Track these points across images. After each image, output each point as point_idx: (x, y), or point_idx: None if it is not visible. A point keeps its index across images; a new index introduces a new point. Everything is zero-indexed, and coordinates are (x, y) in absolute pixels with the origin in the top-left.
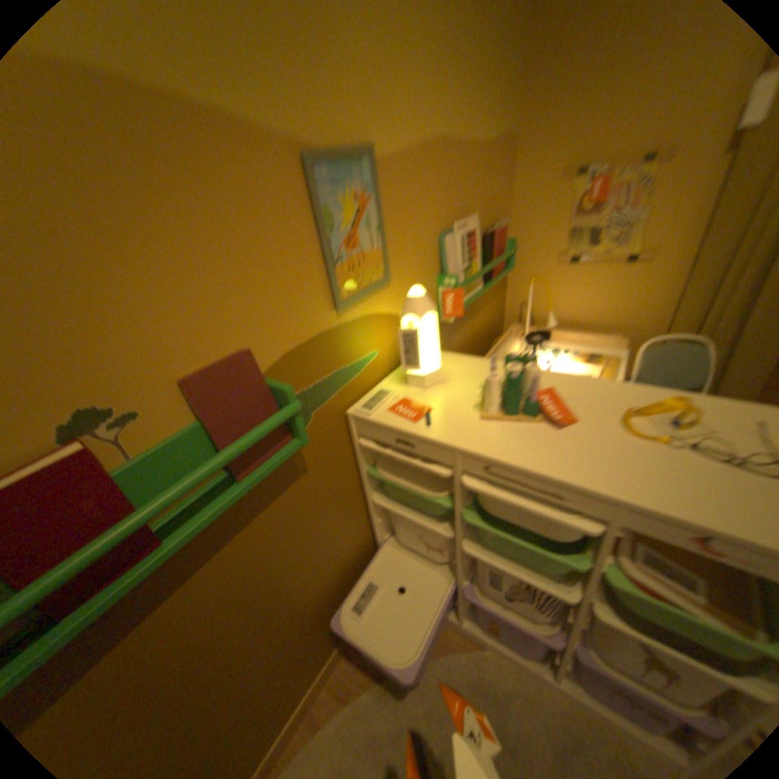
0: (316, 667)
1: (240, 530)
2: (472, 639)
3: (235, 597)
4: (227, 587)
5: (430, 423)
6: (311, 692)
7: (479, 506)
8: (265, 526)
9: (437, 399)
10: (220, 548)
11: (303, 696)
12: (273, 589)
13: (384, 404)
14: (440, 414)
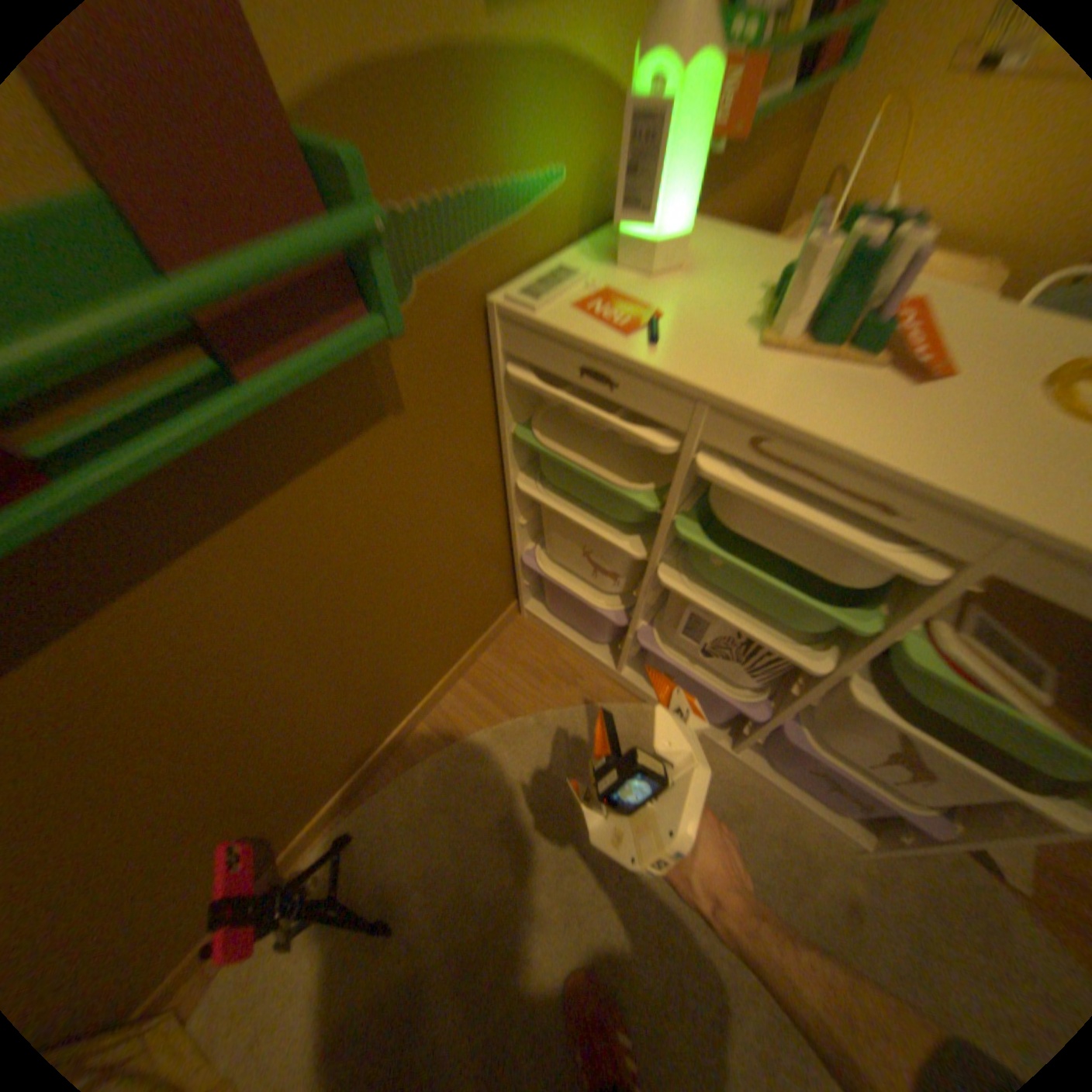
0: (413, 700)
1: (269, 495)
2: (628, 690)
3: (273, 605)
4: (256, 587)
5: (655, 342)
6: (405, 726)
7: (698, 516)
8: (322, 498)
9: (671, 302)
10: (230, 521)
11: (393, 730)
12: (343, 600)
13: (564, 297)
14: (676, 329)
